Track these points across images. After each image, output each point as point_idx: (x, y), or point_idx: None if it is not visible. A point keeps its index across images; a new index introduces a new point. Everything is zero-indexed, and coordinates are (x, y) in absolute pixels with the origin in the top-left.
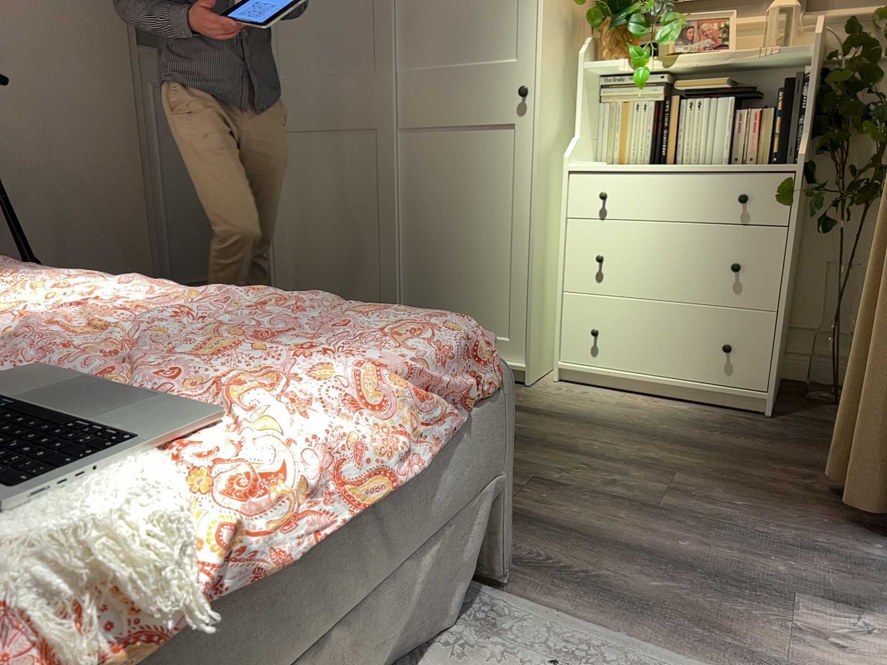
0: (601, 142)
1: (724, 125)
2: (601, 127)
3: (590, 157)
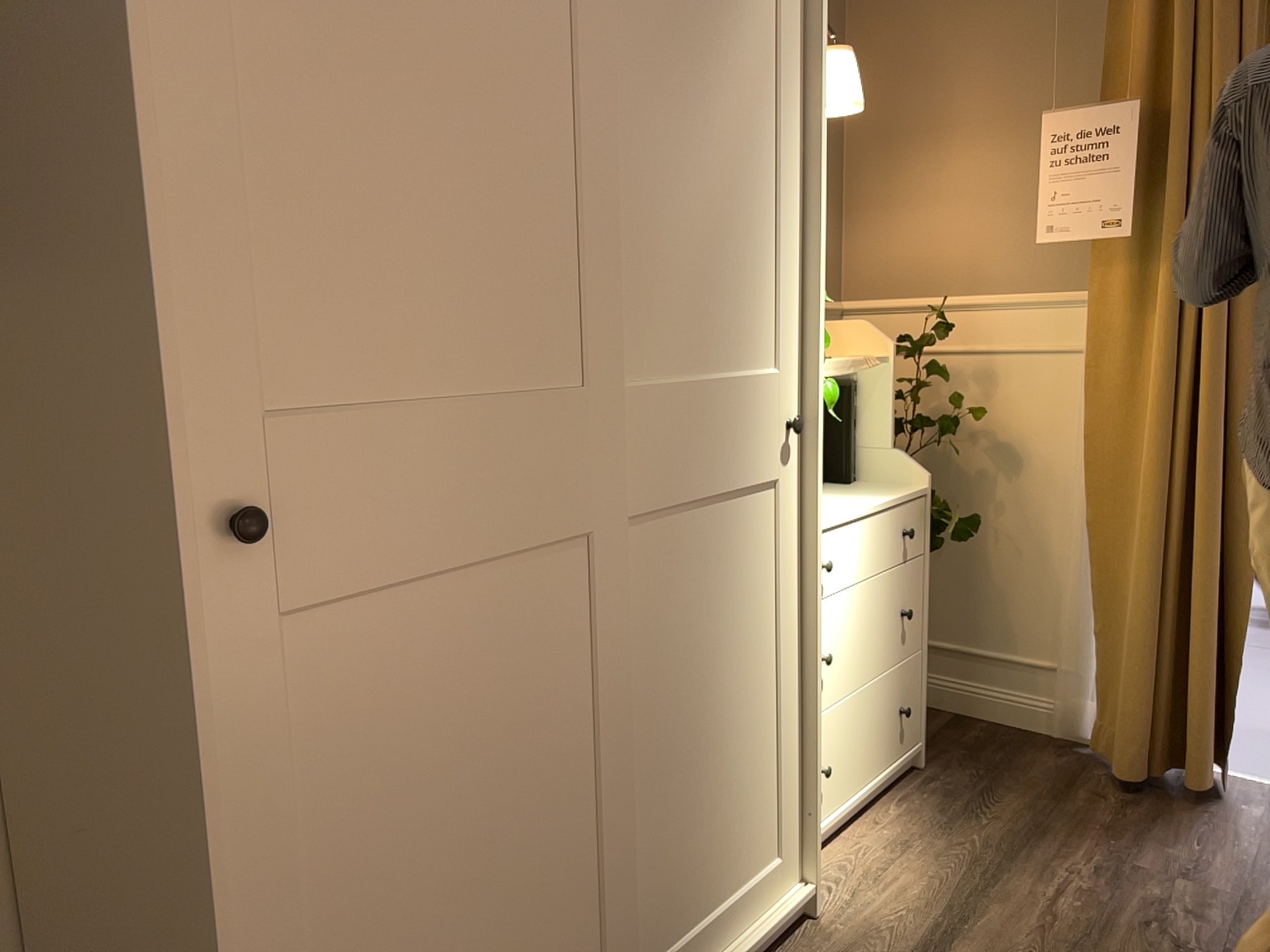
0: None
1: None
2: None
3: None
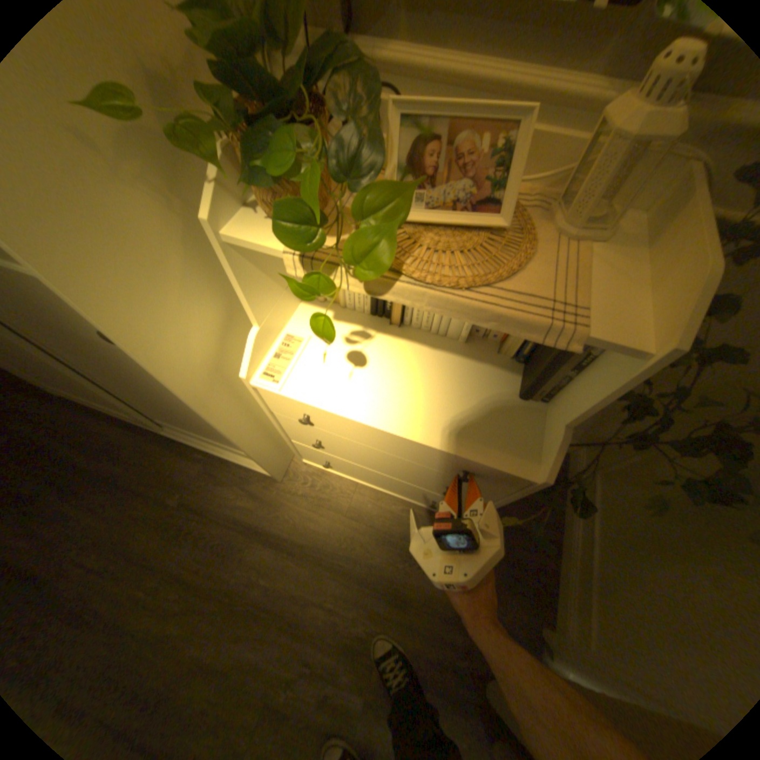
0: None
1: None
2: None
3: (293, 303)
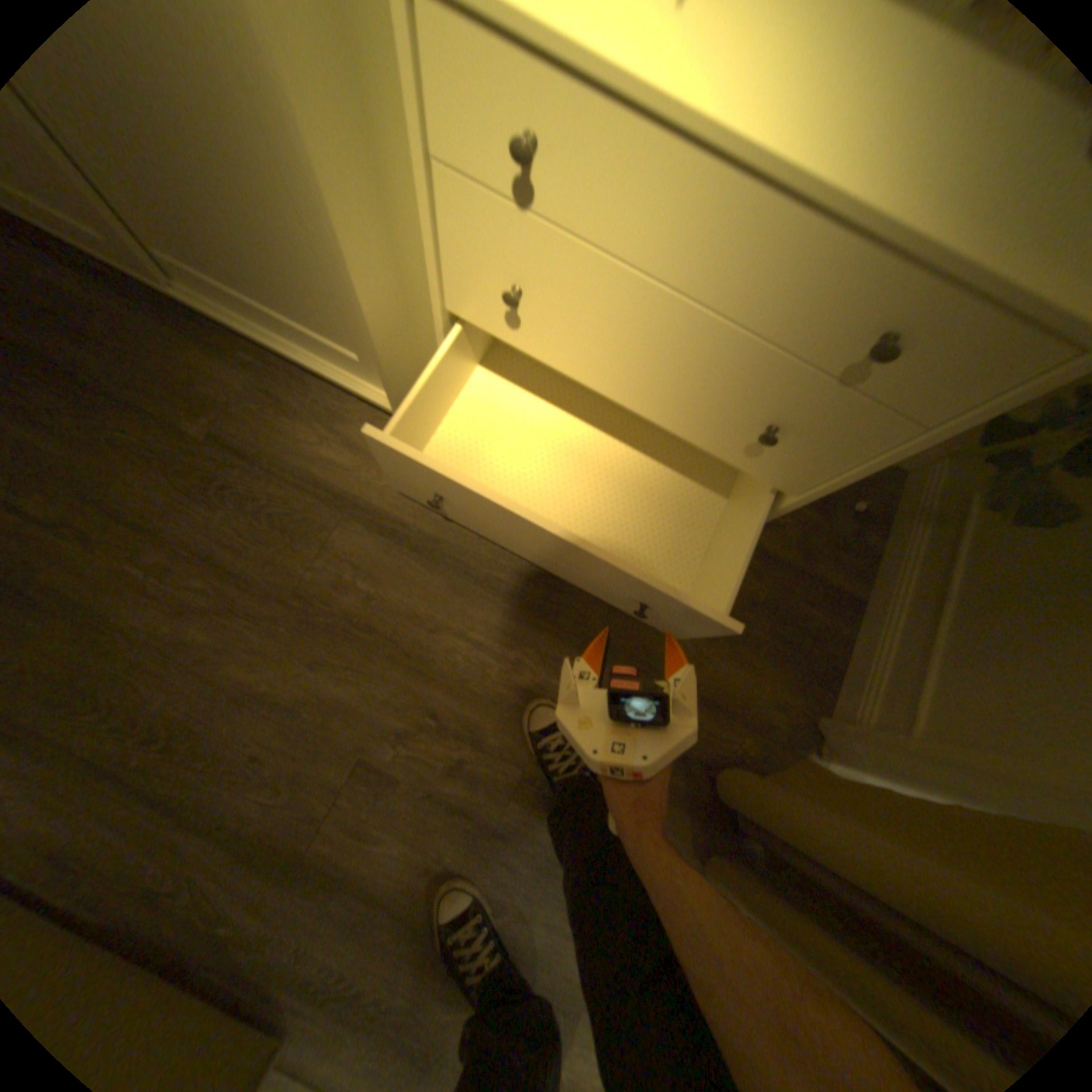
0: None
1: None
2: None
3: None
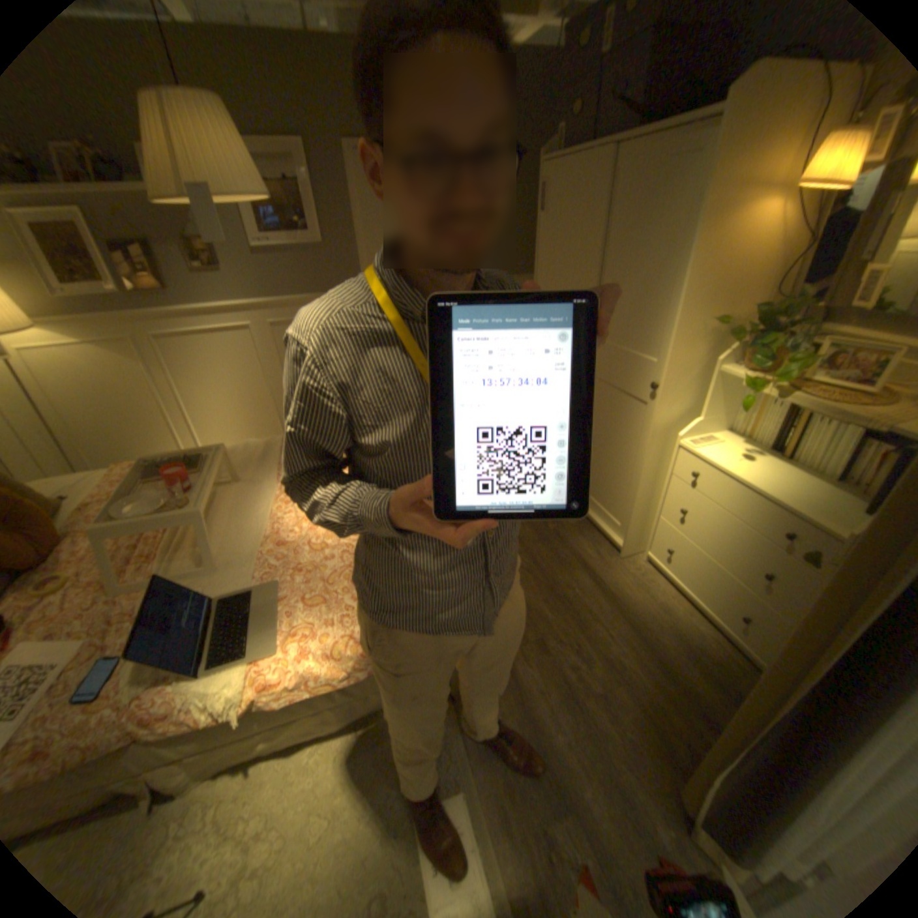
0: (739, 415)
1: (847, 448)
2: (743, 405)
3: (723, 426)
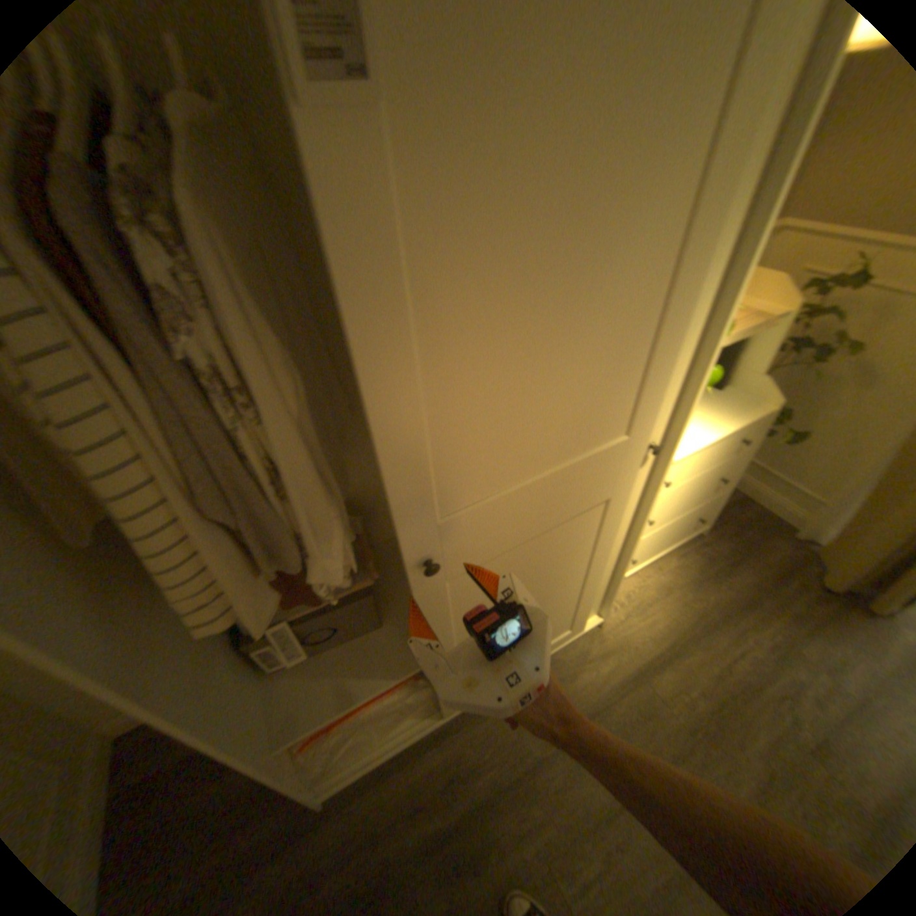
0: None
1: None
2: None
3: None
